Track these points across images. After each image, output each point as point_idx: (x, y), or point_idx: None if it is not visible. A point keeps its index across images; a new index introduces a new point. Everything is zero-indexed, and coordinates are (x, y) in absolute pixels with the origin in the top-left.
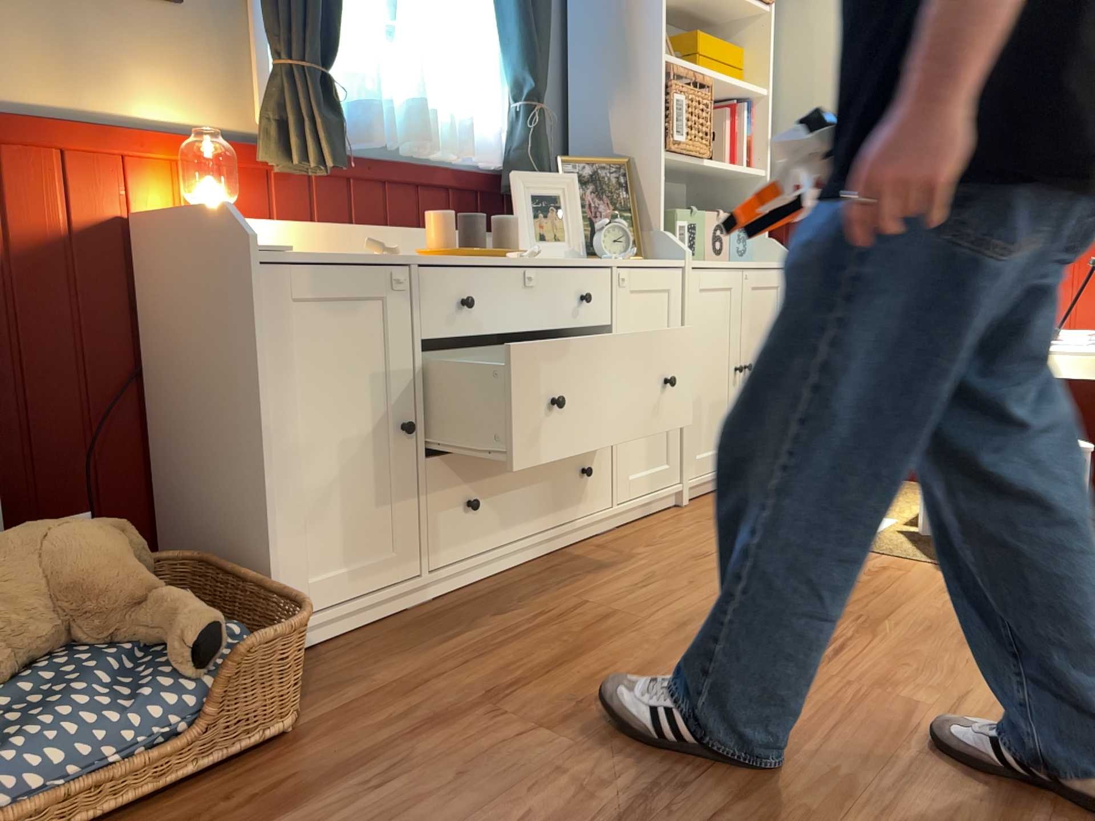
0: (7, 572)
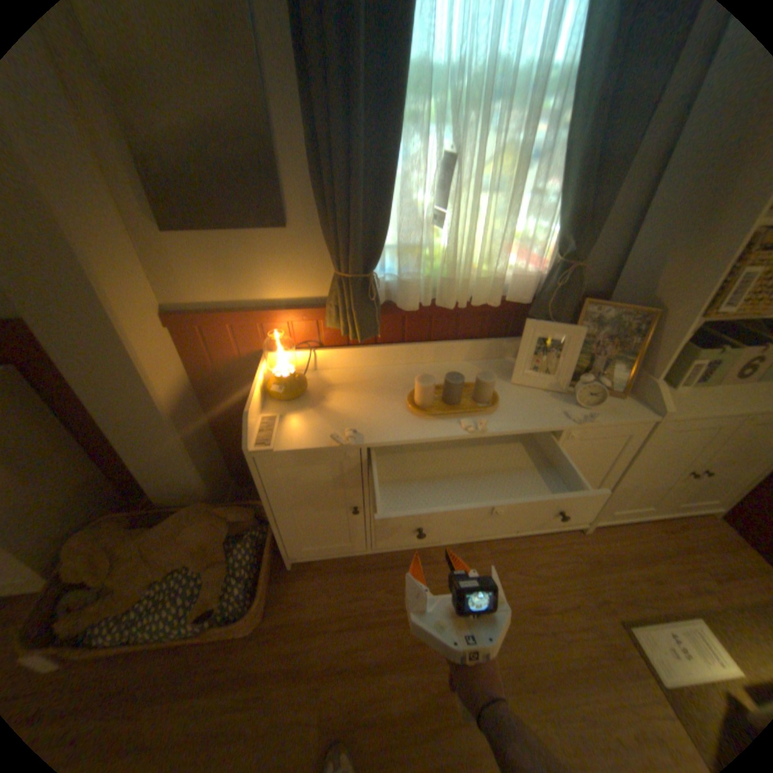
0: (167, 542)
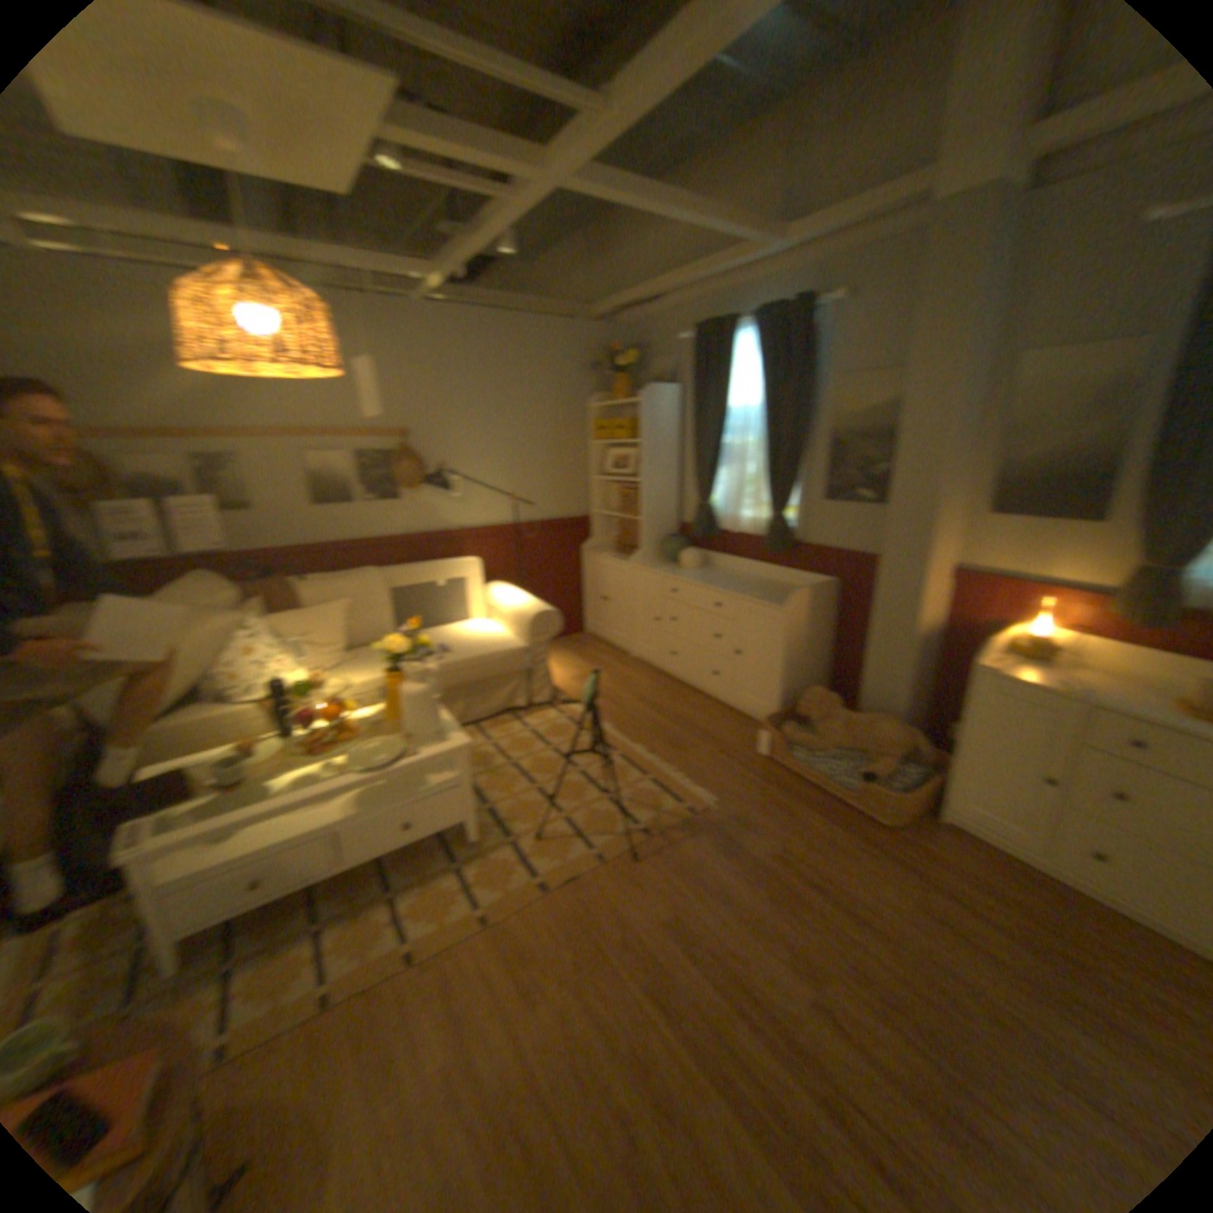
0: (865, 725)
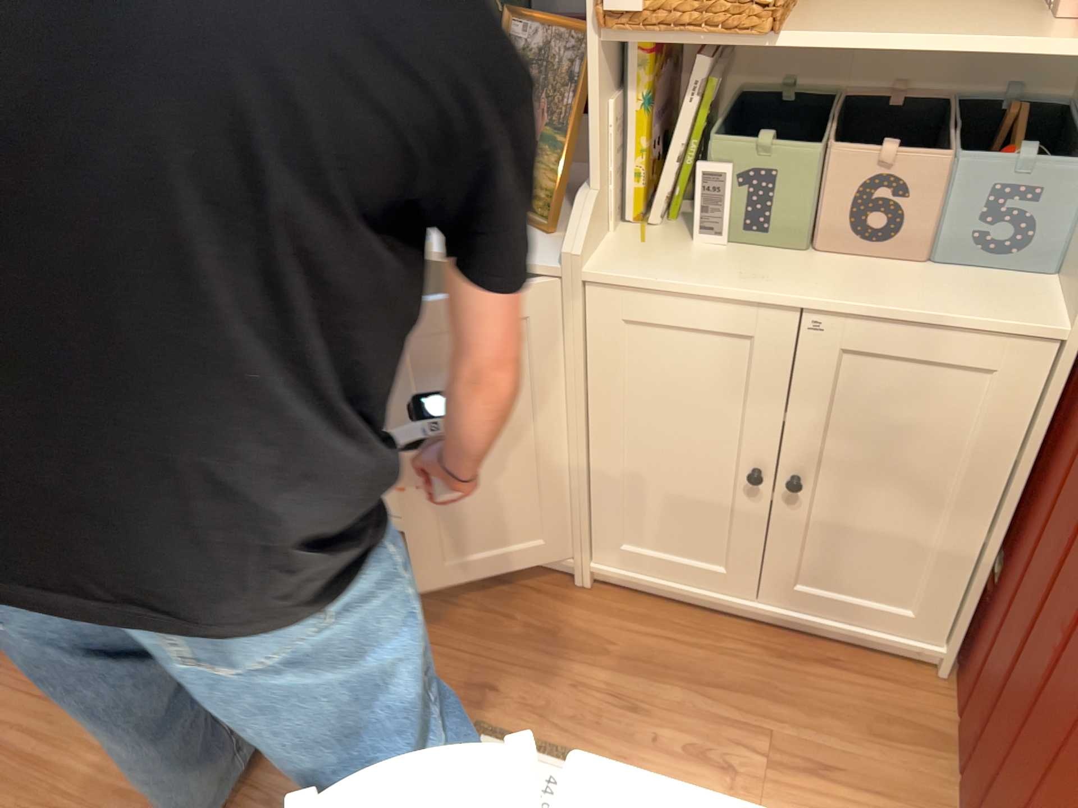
0: None
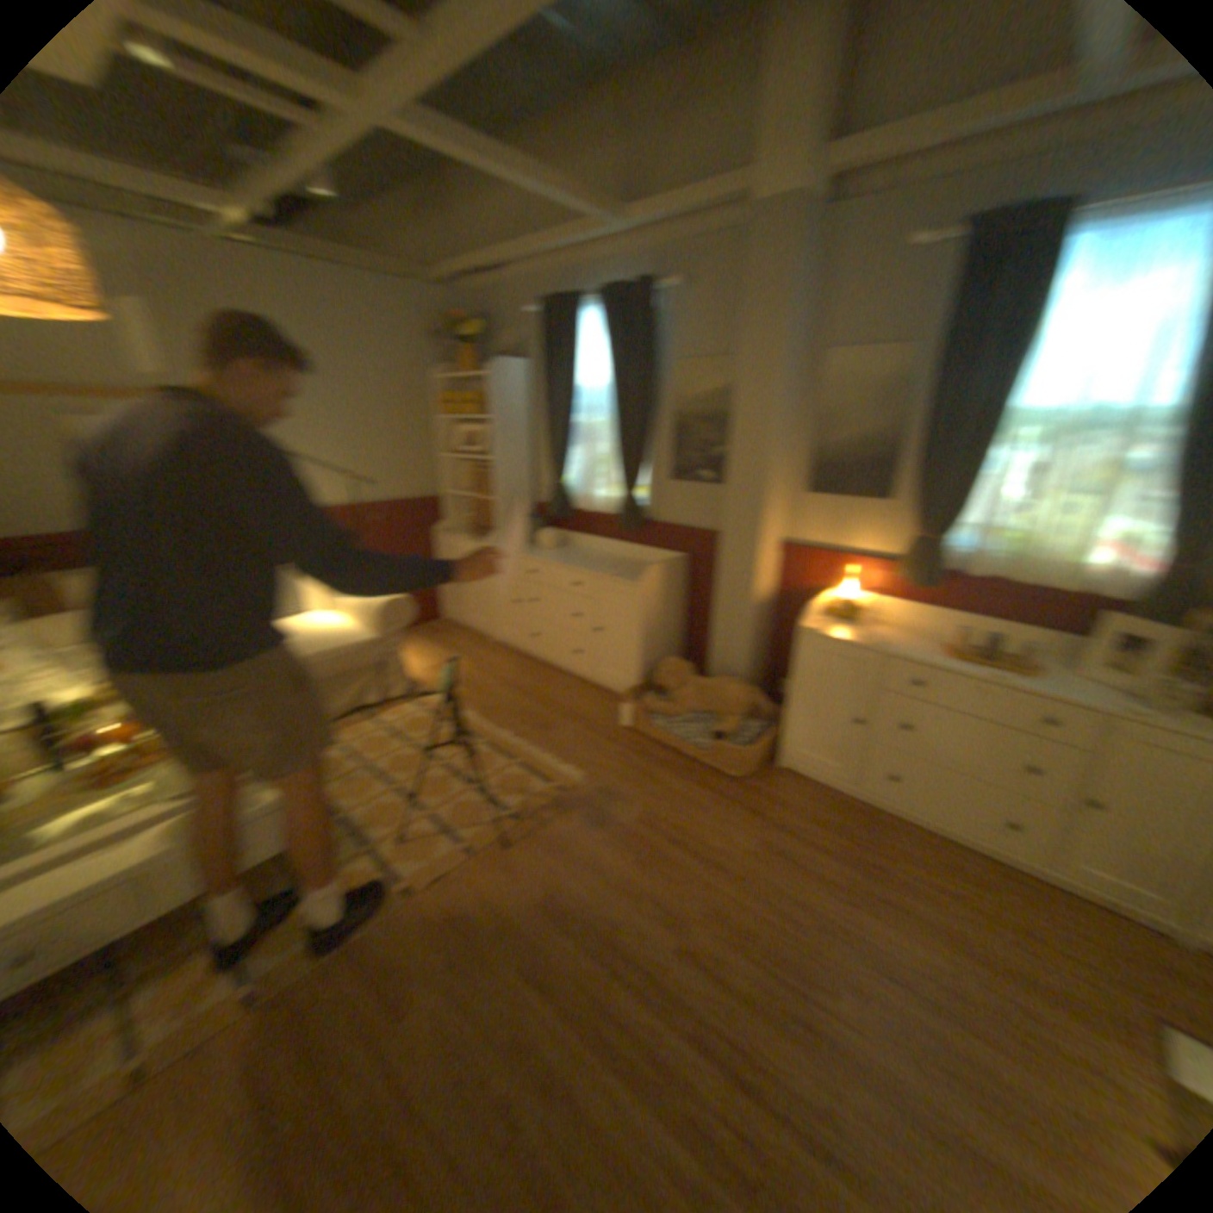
0: (712, 689)
